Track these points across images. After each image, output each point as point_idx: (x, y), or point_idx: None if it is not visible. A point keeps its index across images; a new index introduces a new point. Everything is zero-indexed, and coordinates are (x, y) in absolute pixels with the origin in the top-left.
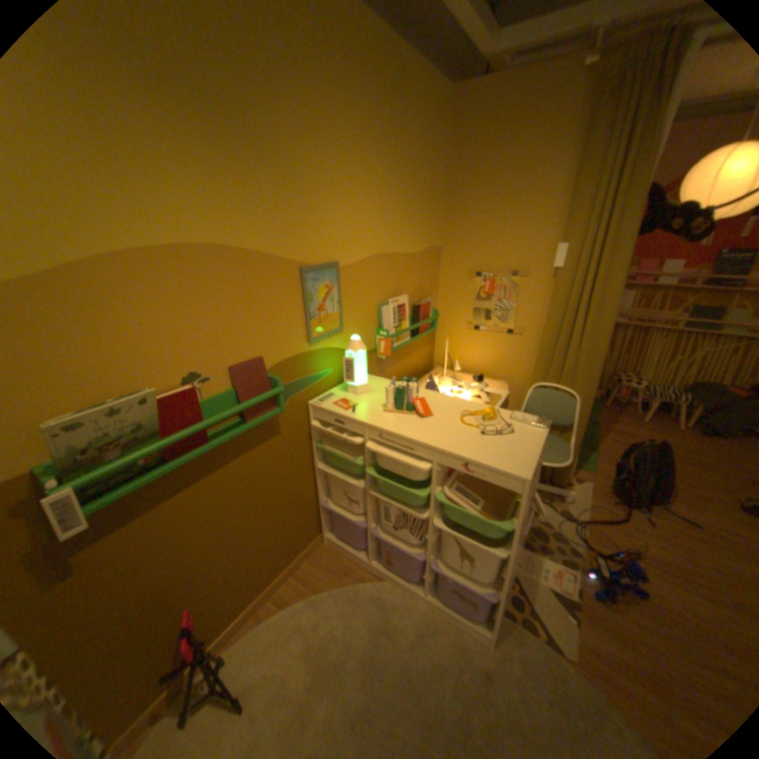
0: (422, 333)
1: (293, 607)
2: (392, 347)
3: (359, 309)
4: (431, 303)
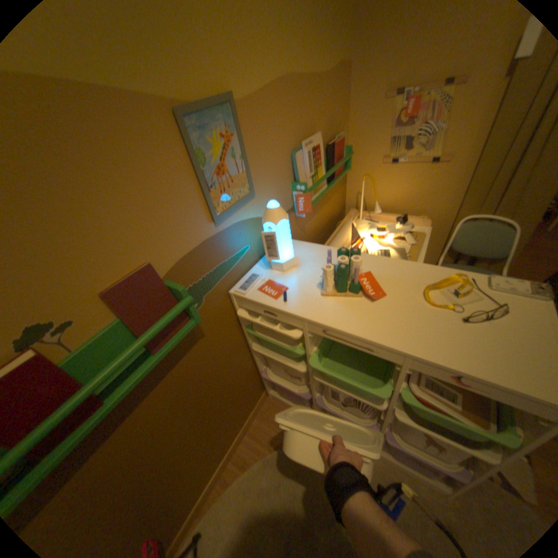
0: (338, 177)
1: (252, 467)
2: (310, 201)
3: (269, 161)
4: (344, 139)
